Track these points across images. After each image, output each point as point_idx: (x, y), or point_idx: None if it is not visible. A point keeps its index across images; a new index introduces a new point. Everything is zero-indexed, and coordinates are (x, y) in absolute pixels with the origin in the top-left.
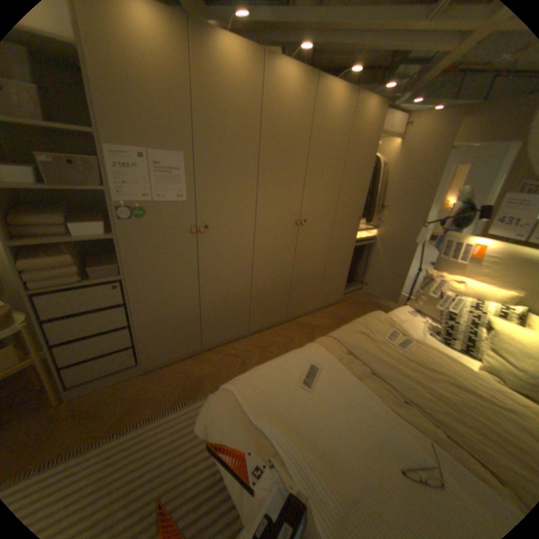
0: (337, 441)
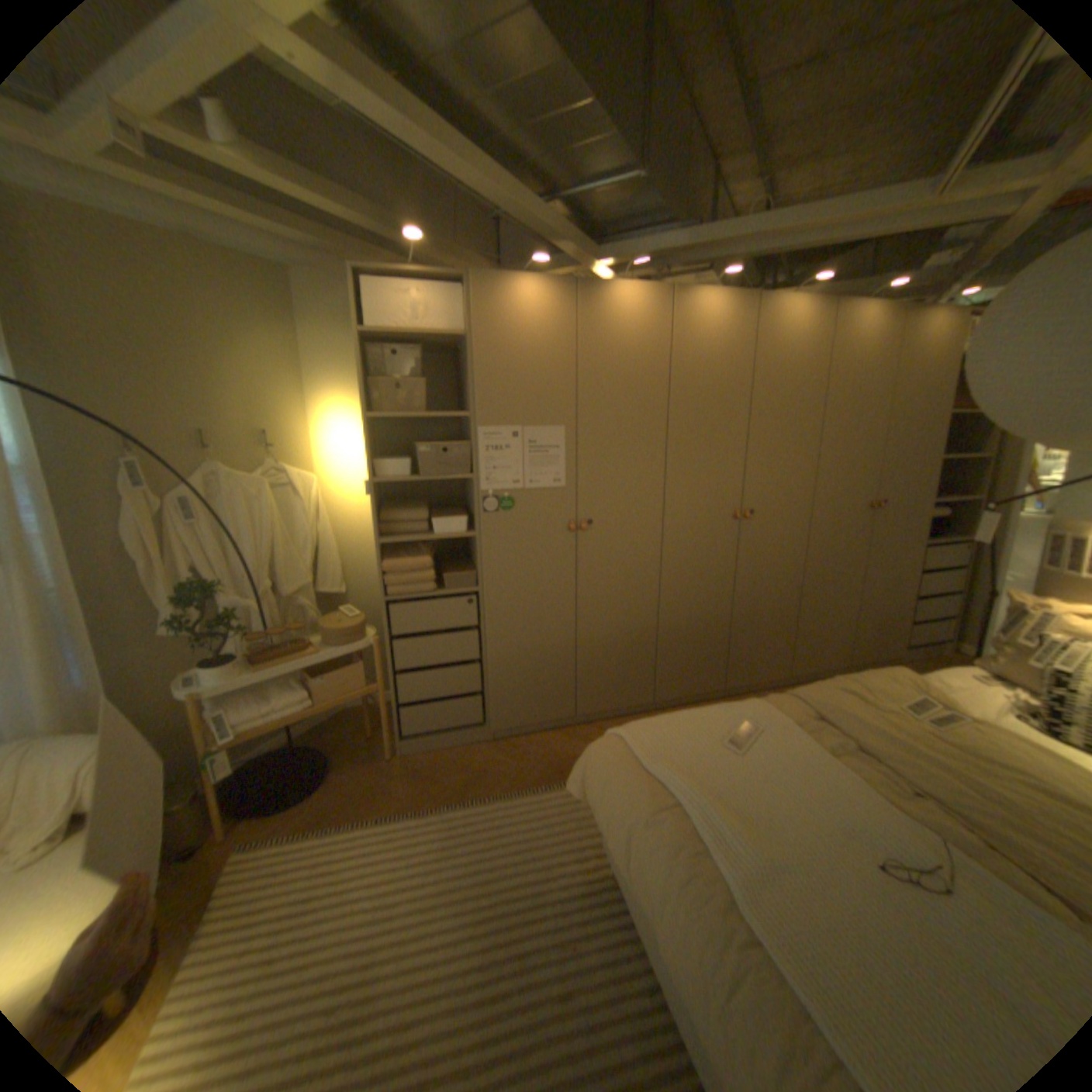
0: (774, 814)
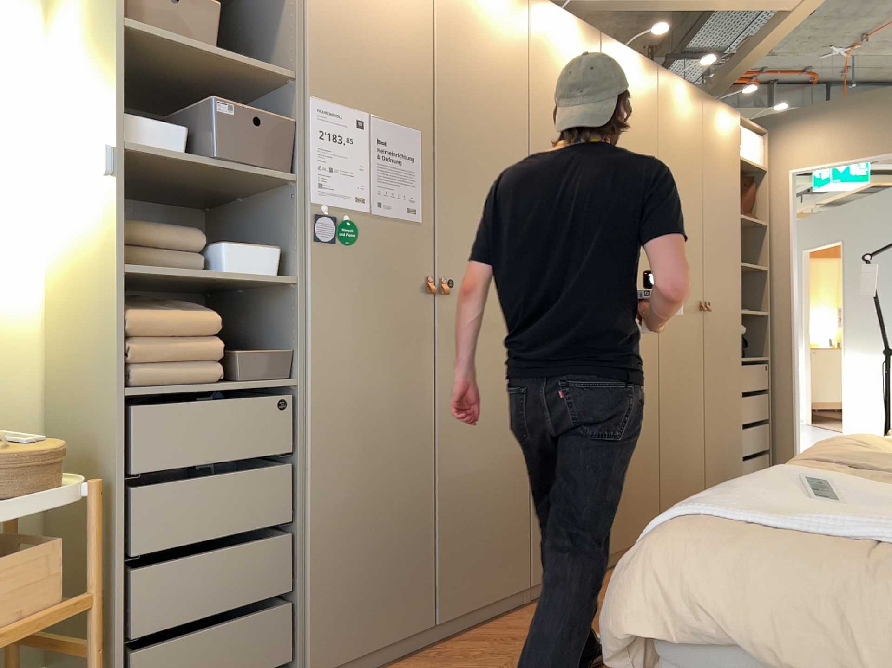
0: None
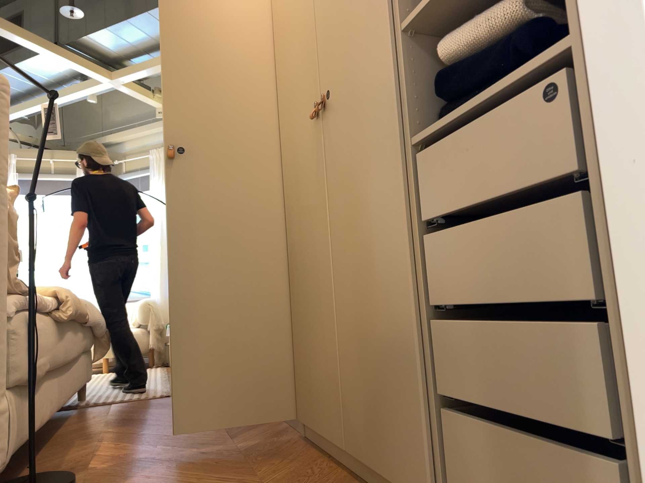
0: None
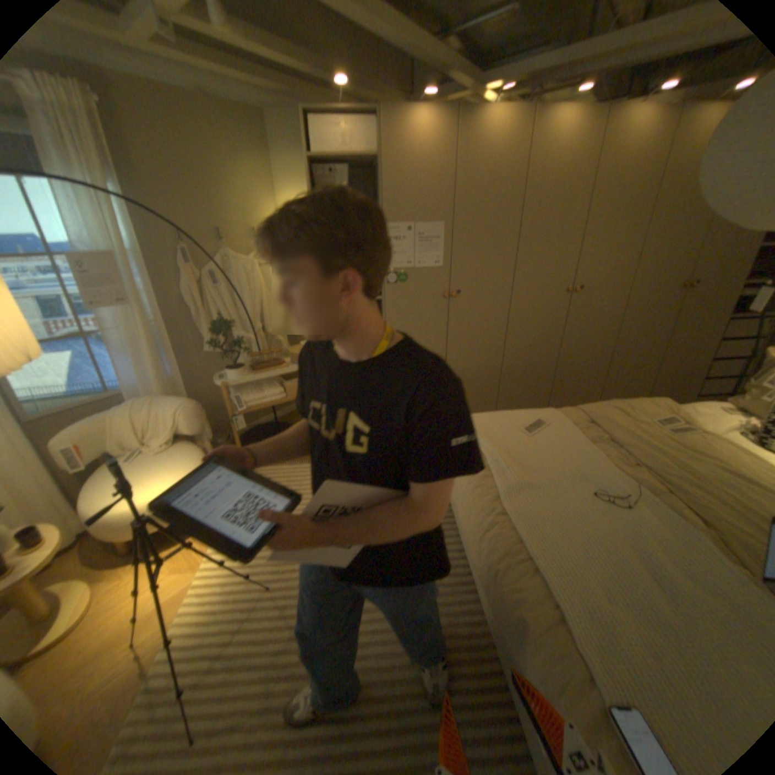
0: (539, 465)
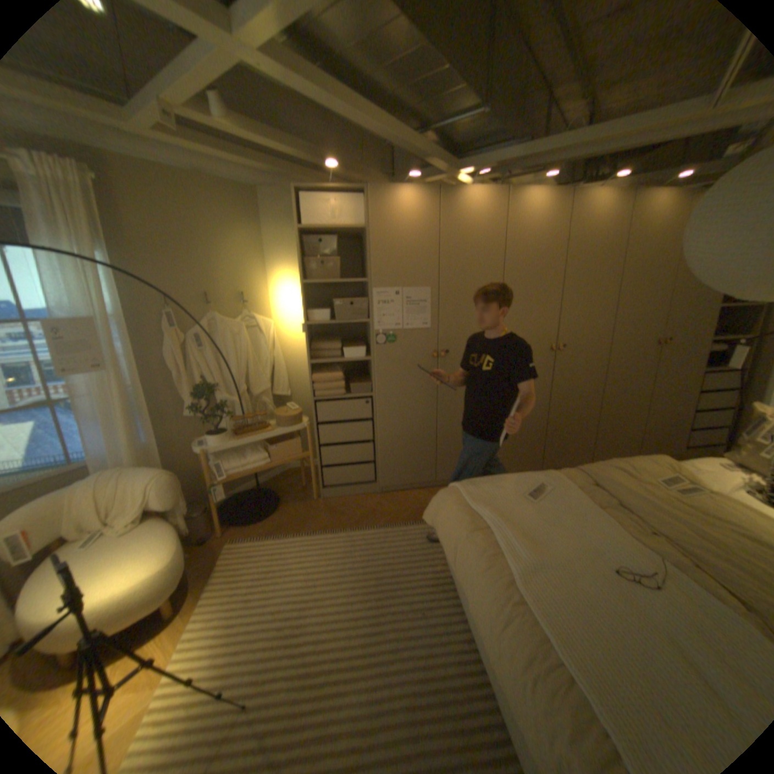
0: (550, 538)
